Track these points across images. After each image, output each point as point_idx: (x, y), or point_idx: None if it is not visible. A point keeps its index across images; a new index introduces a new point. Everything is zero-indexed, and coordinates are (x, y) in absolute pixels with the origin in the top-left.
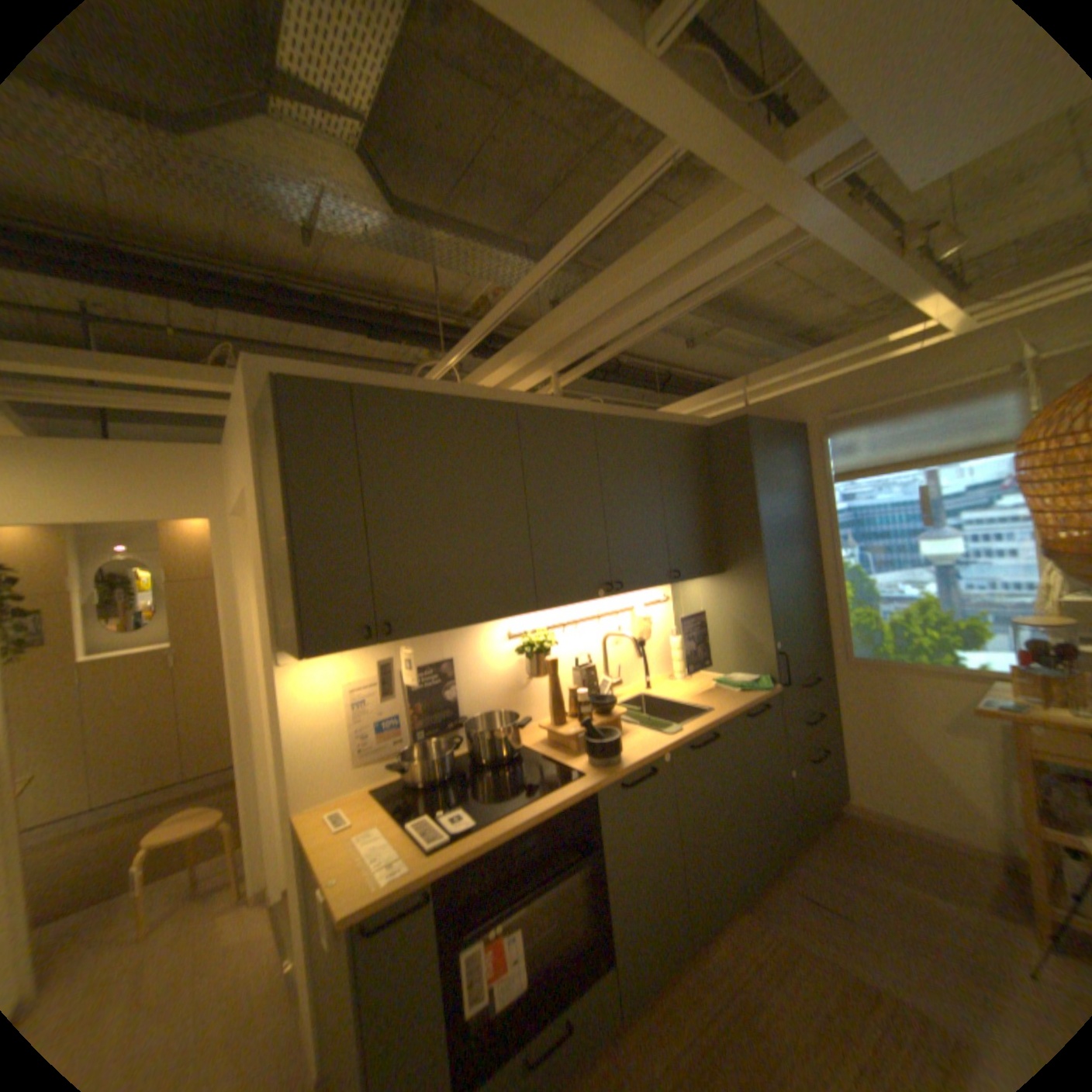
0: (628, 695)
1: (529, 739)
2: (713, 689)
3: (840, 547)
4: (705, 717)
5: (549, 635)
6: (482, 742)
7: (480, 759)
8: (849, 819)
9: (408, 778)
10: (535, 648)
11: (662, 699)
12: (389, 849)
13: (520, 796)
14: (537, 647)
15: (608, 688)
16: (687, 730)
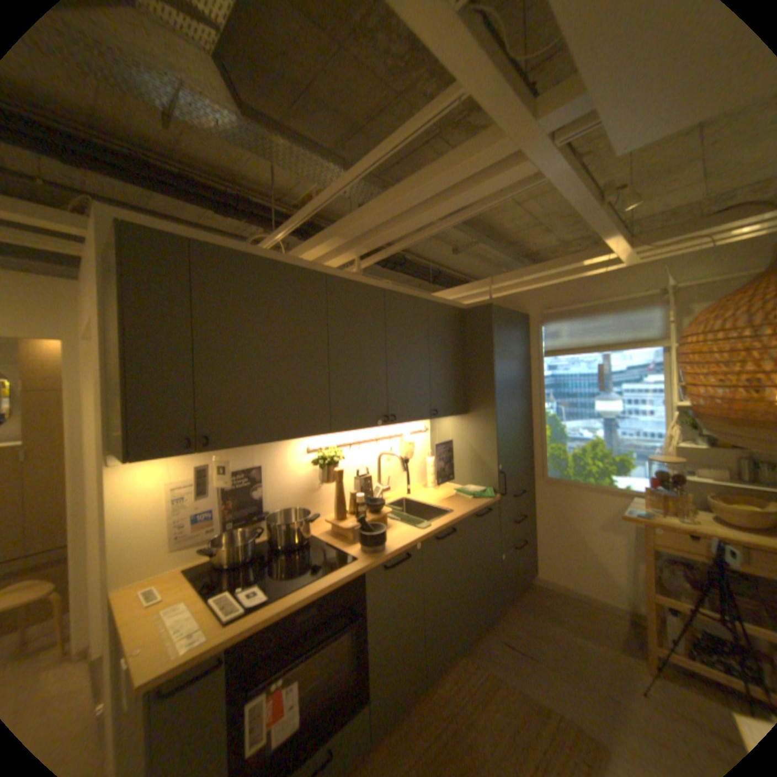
0: (394, 498)
1: (317, 530)
2: (454, 496)
3: (544, 401)
4: (447, 516)
5: (339, 452)
6: (280, 532)
7: (277, 545)
8: (536, 587)
9: (217, 559)
10: (327, 461)
11: (417, 502)
12: (192, 619)
13: (305, 574)
14: (328, 460)
15: (379, 492)
16: (434, 526)
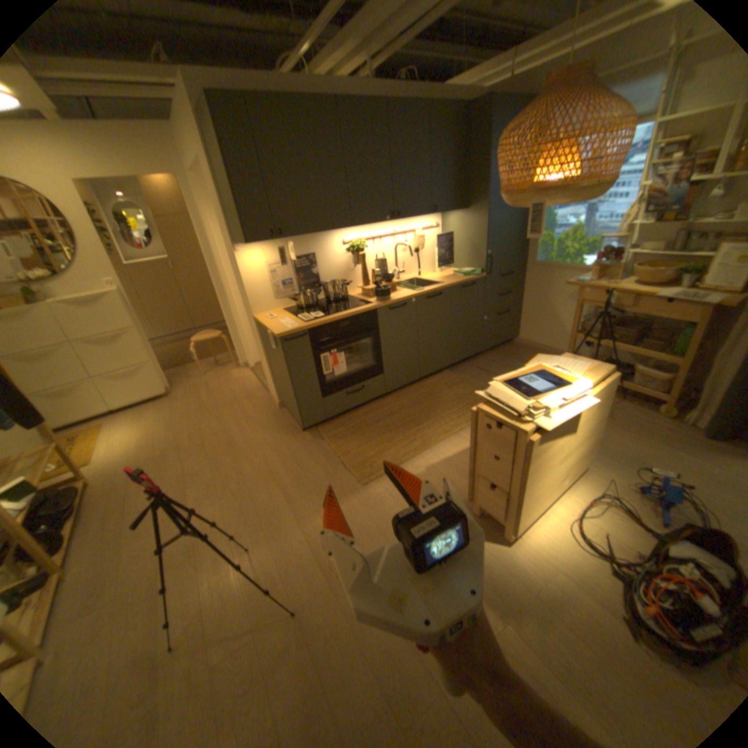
0: (407, 278)
1: (352, 294)
2: (449, 276)
3: None
4: (436, 286)
5: (362, 243)
6: (328, 291)
7: (328, 299)
8: (514, 344)
9: (297, 304)
10: (354, 249)
11: (421, 280)
12: (291, 322)
13: (342, 309)
14: (356, 250)
15: (395, 273)
16: (424, 290)
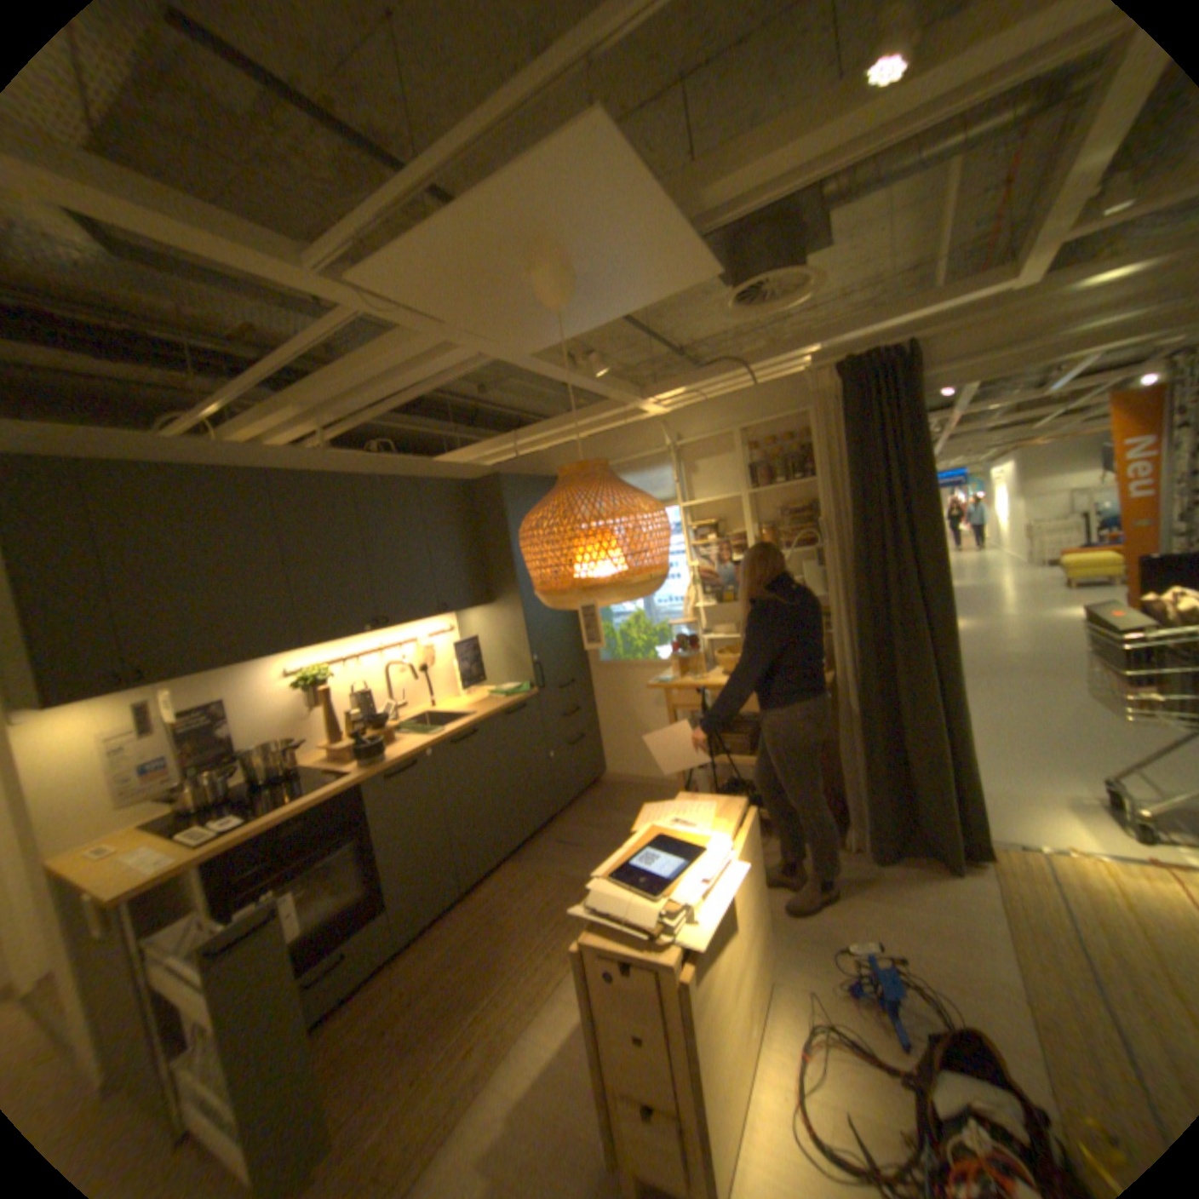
0: (413, 715)
1: (309, 762)
2: (484, 700)
3: None
4: (465, 720)
5: (323, 670)
6: (255, 768)
7: (255, 784)
8: (604, 784)
9: (178, 809)
10: (308, 682)
11: (439, 713)
12: (155, 856)
13: (287, 799)
14: (313, 682)
15: (391, 711)
16: (447, 731)
